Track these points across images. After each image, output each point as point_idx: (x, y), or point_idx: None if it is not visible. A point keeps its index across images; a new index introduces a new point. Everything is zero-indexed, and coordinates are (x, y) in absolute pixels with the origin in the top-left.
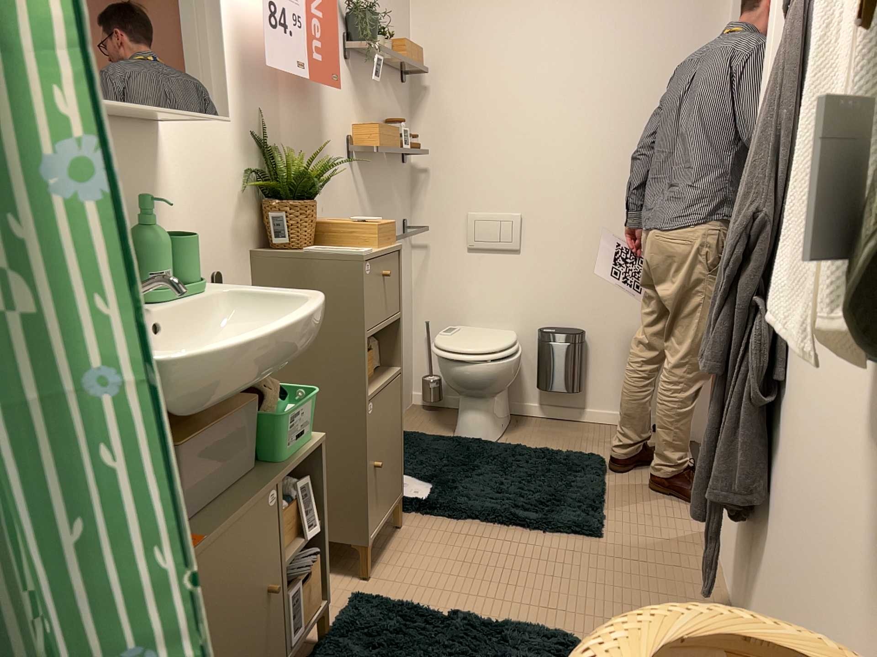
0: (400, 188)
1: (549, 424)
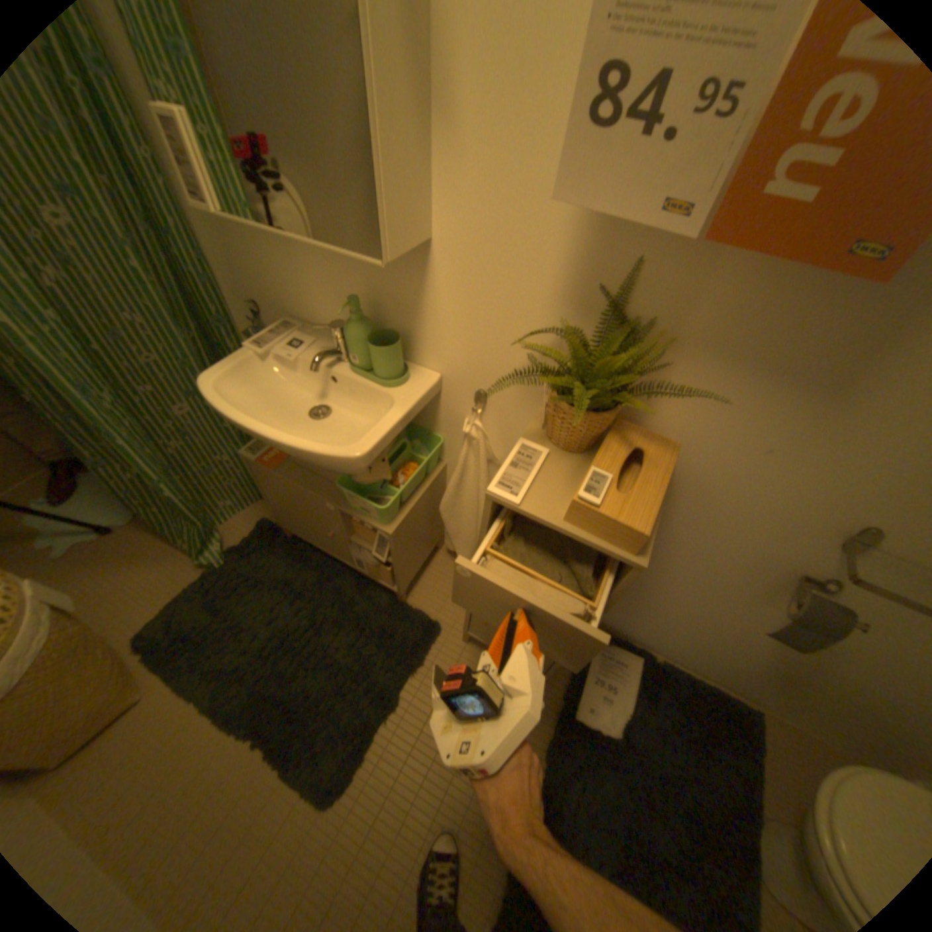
0: None
1: None
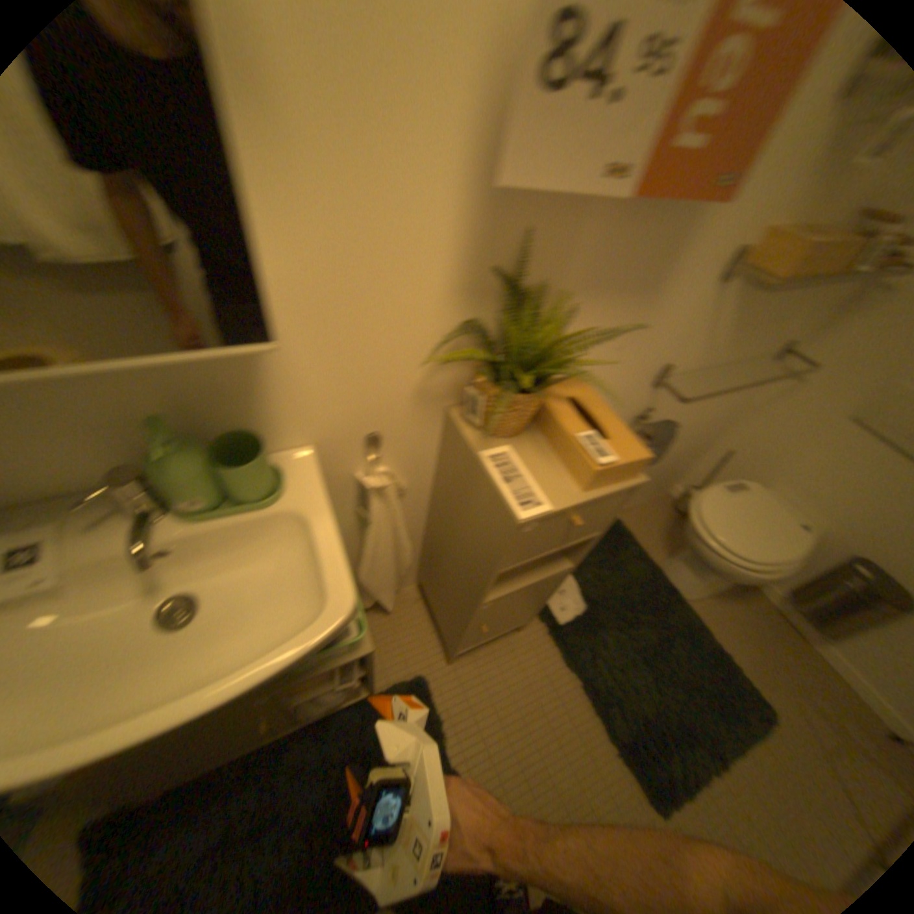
0: (818, 299)
1: (774, 619)
